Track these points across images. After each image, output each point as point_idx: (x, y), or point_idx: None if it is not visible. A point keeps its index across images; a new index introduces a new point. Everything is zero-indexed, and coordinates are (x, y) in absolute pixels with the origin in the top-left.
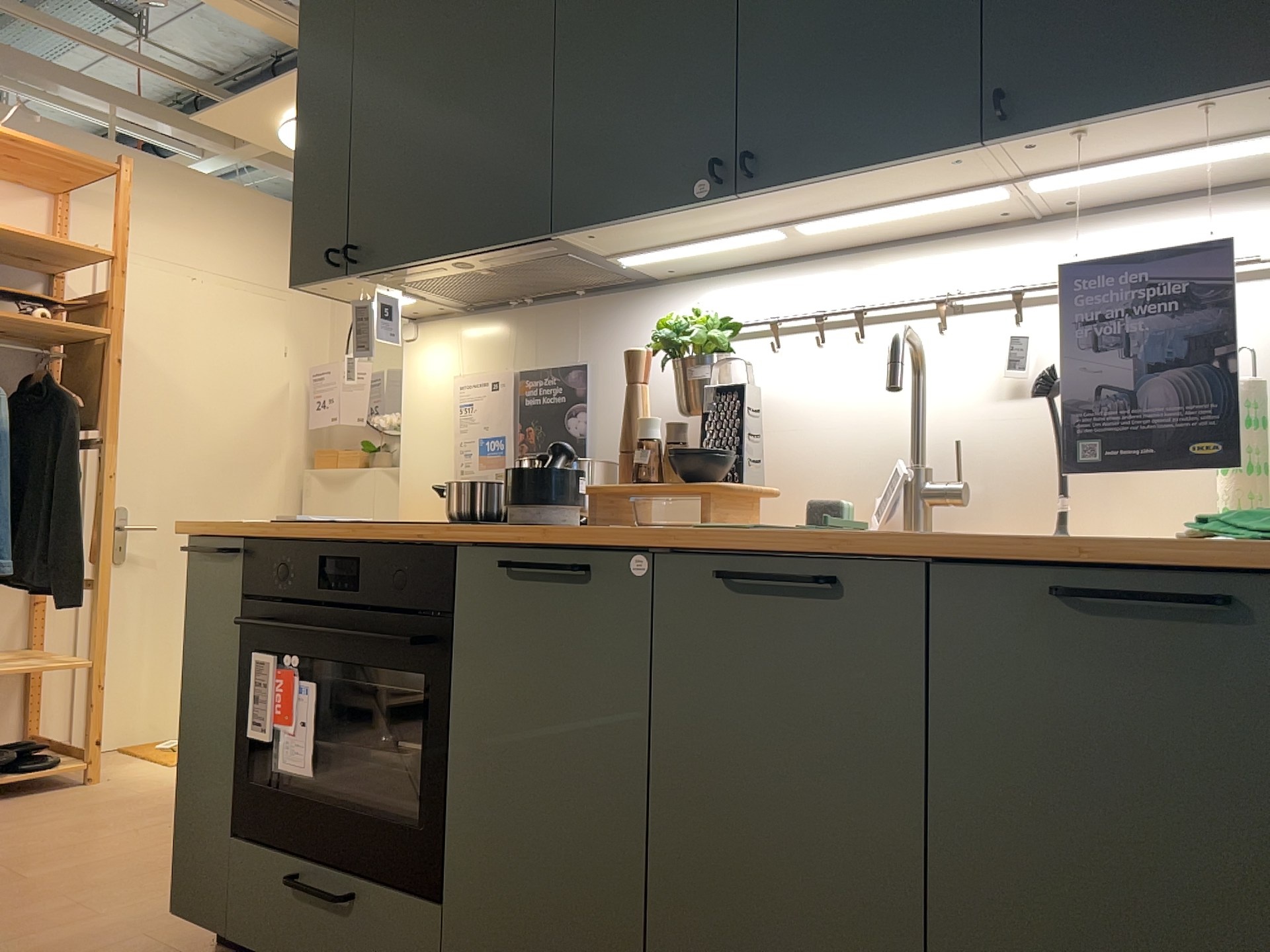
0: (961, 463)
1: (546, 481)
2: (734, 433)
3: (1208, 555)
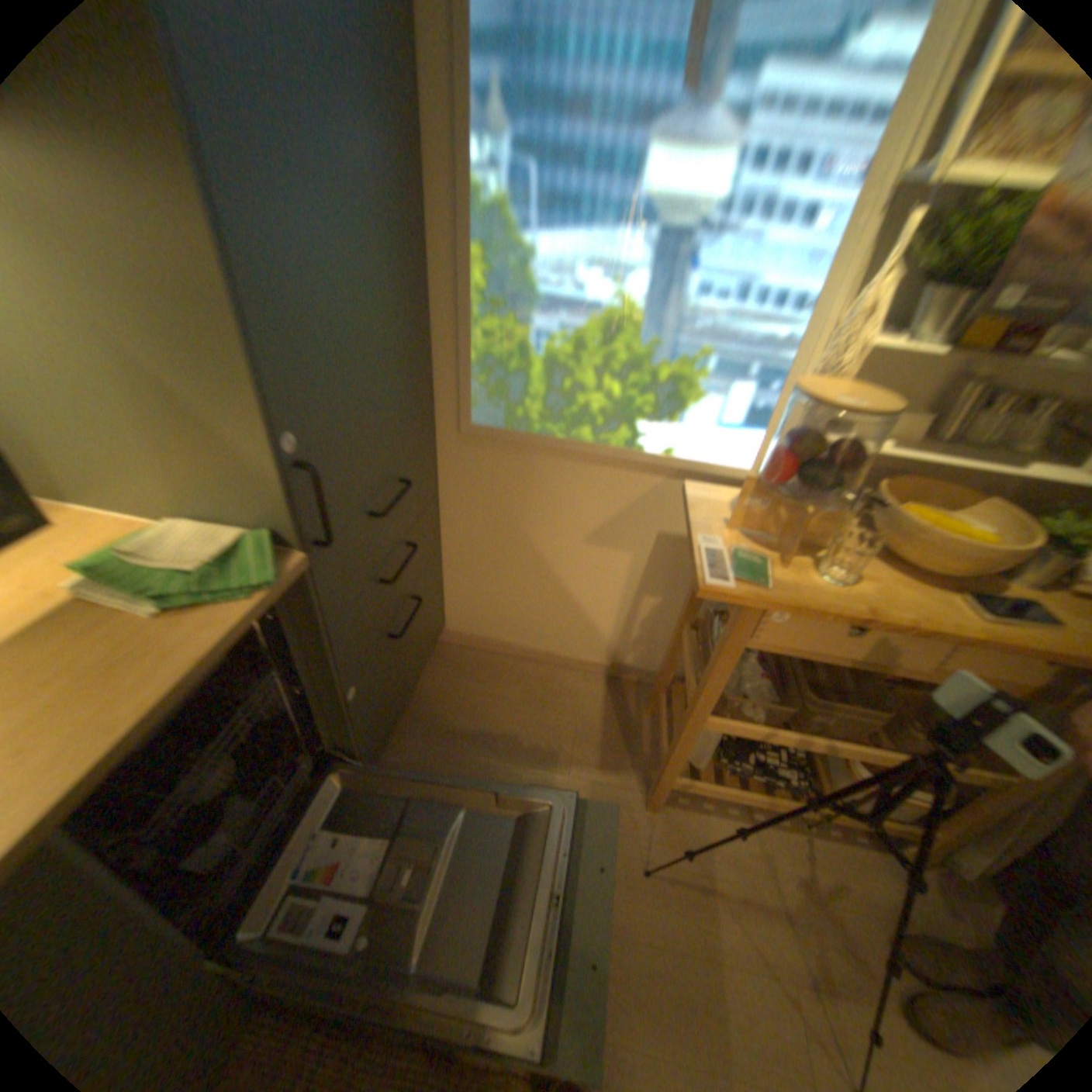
0: None
1: None
2: None
3: (242, 627)
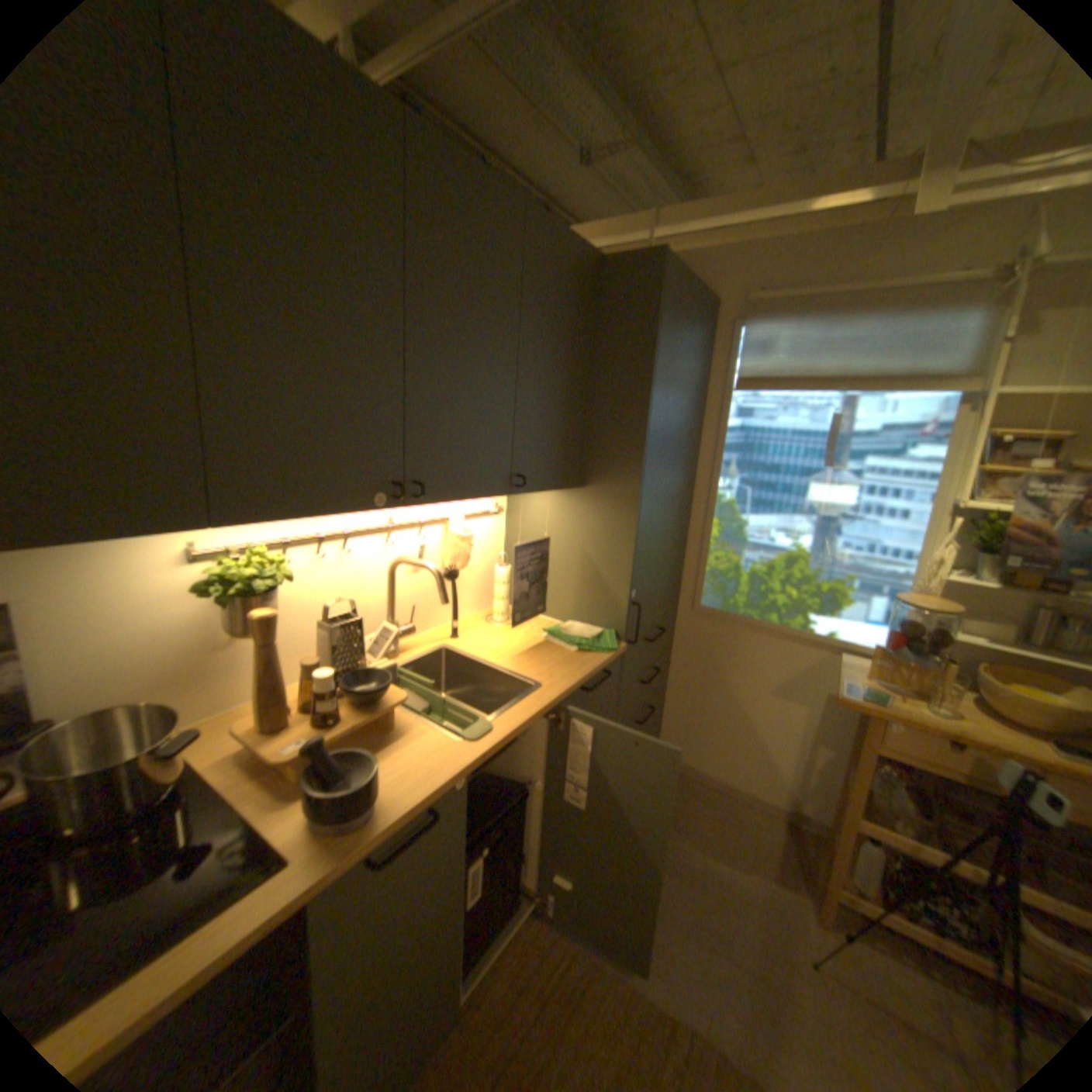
0: (414, 616)
1: (369, 779)
2: (356, 654)
3: (607, 664)
